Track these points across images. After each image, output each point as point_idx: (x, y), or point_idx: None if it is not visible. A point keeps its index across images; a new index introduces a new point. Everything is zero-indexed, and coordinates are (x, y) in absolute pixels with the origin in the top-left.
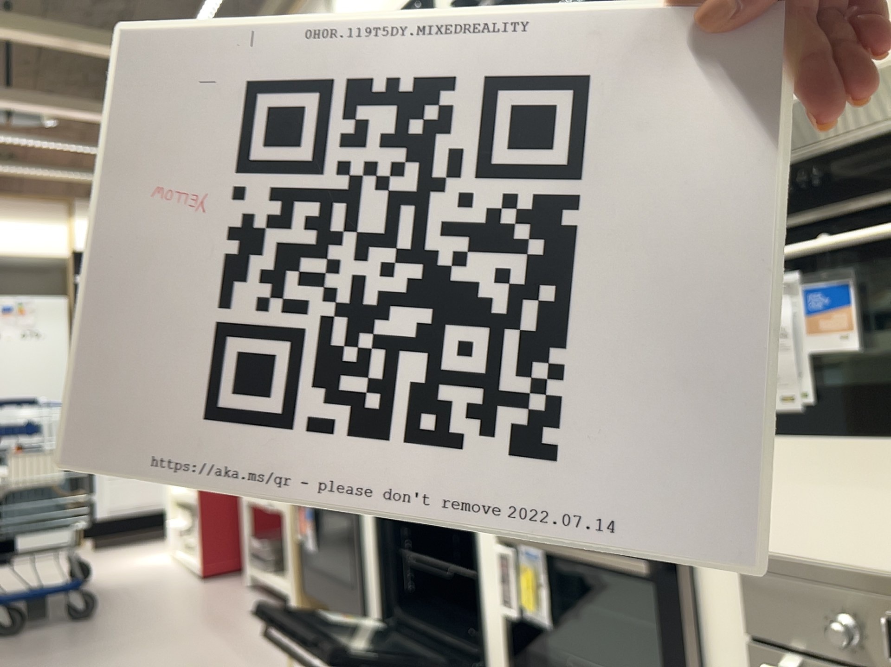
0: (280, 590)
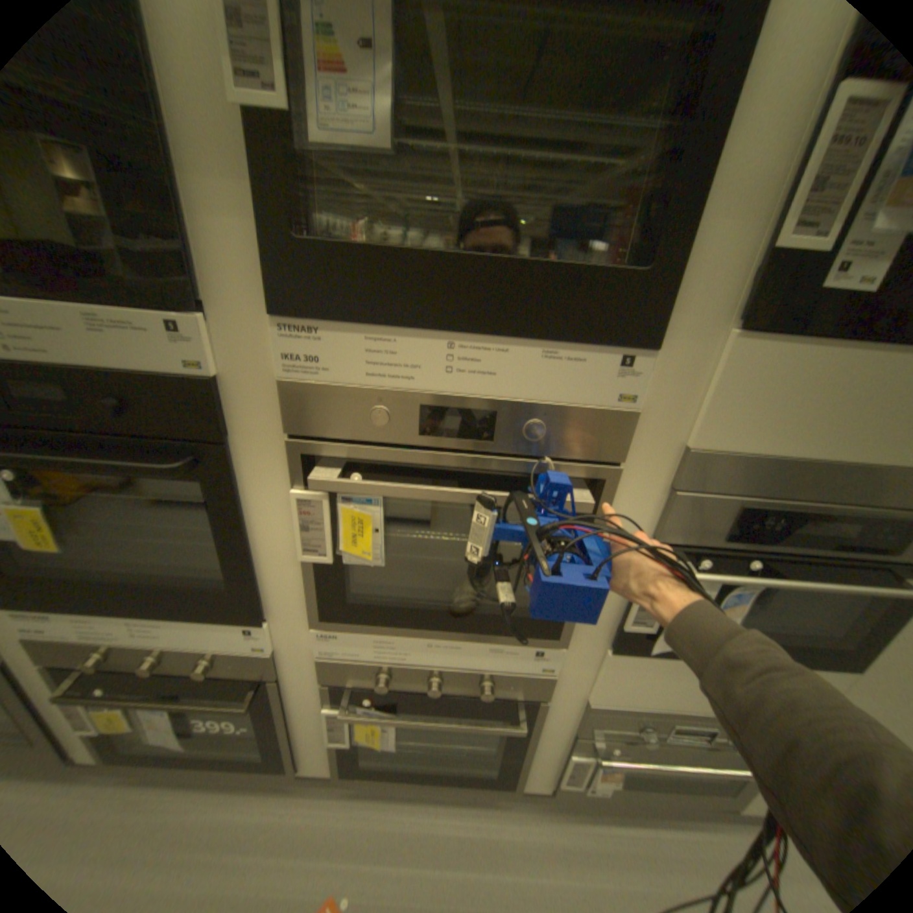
0: None
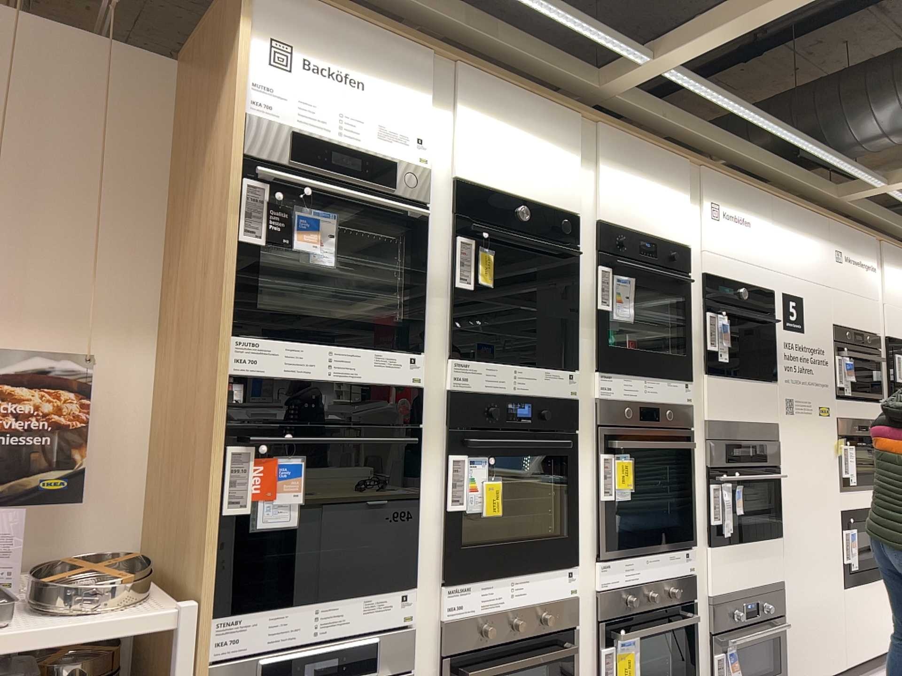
0: None
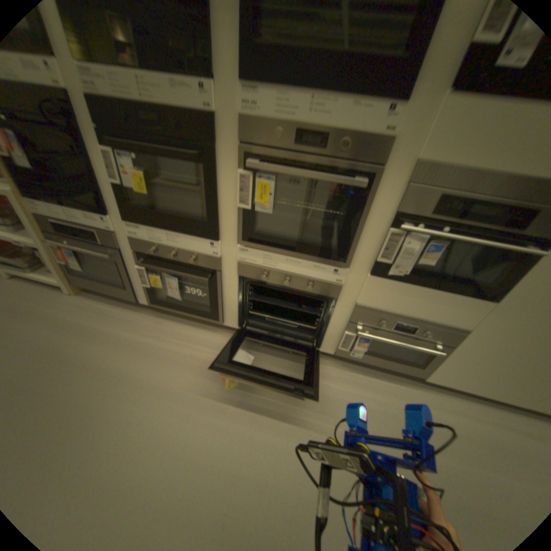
0: (48, 283)
